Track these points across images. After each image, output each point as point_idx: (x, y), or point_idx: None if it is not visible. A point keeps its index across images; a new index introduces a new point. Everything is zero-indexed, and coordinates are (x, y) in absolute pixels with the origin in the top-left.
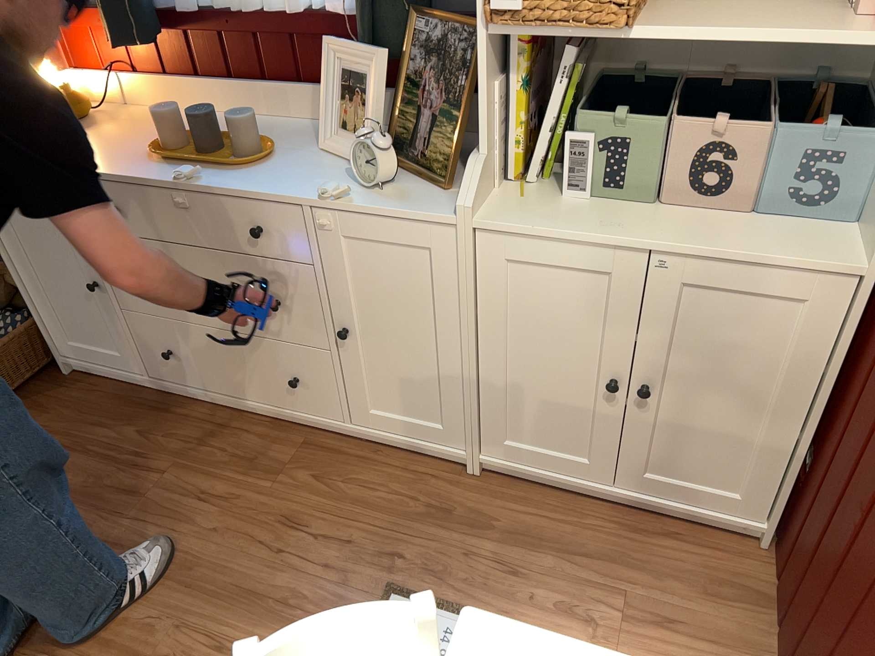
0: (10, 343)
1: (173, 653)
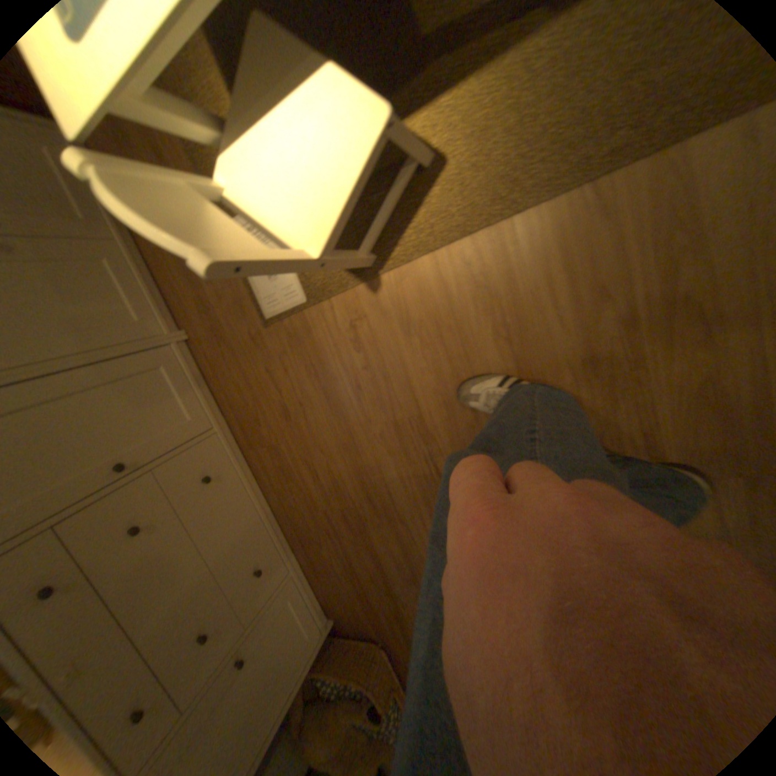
0: (332, 678)
1: (380, 409)
